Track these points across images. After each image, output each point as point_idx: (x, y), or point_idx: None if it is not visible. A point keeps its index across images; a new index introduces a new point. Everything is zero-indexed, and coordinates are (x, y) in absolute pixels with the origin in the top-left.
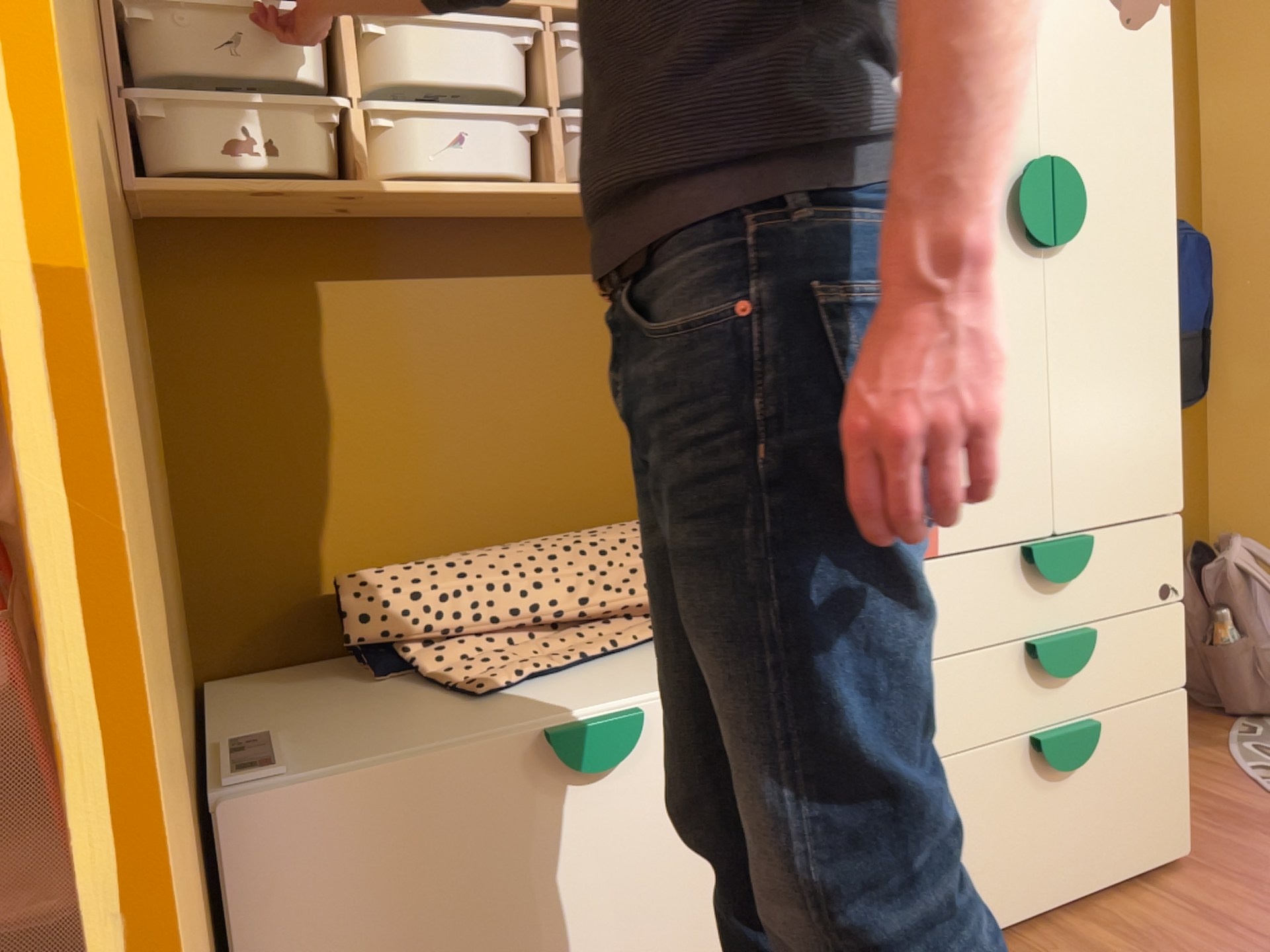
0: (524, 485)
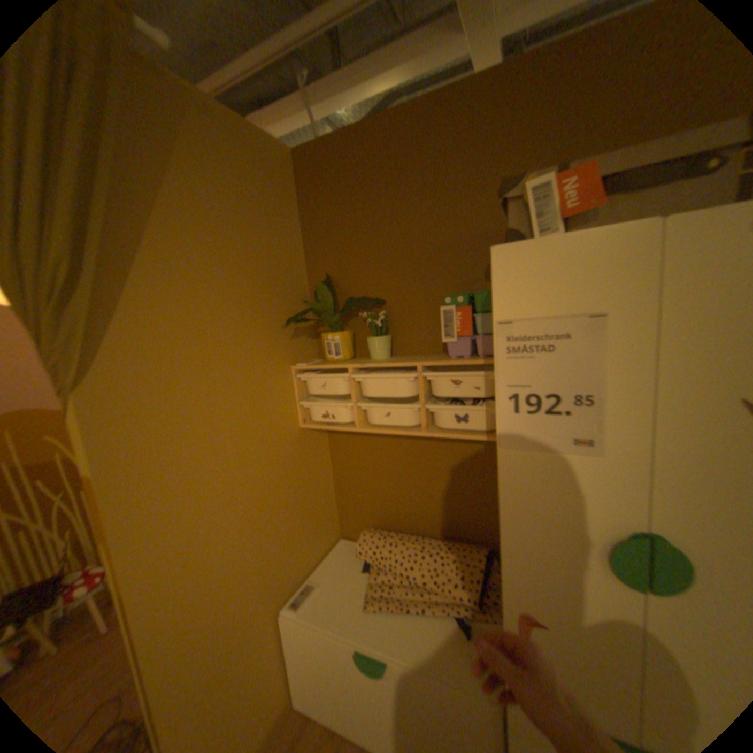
0: (434, 514)
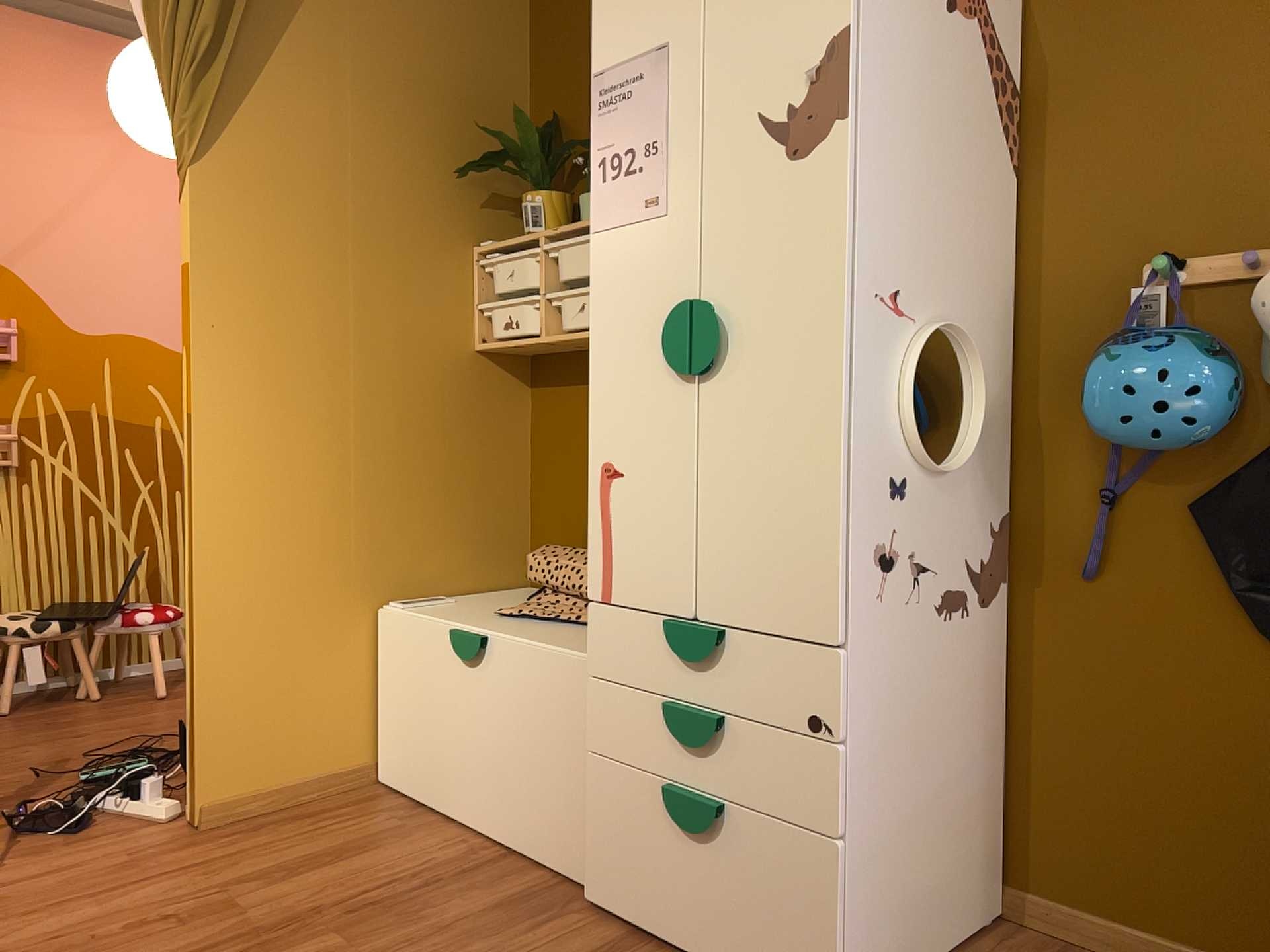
0: None
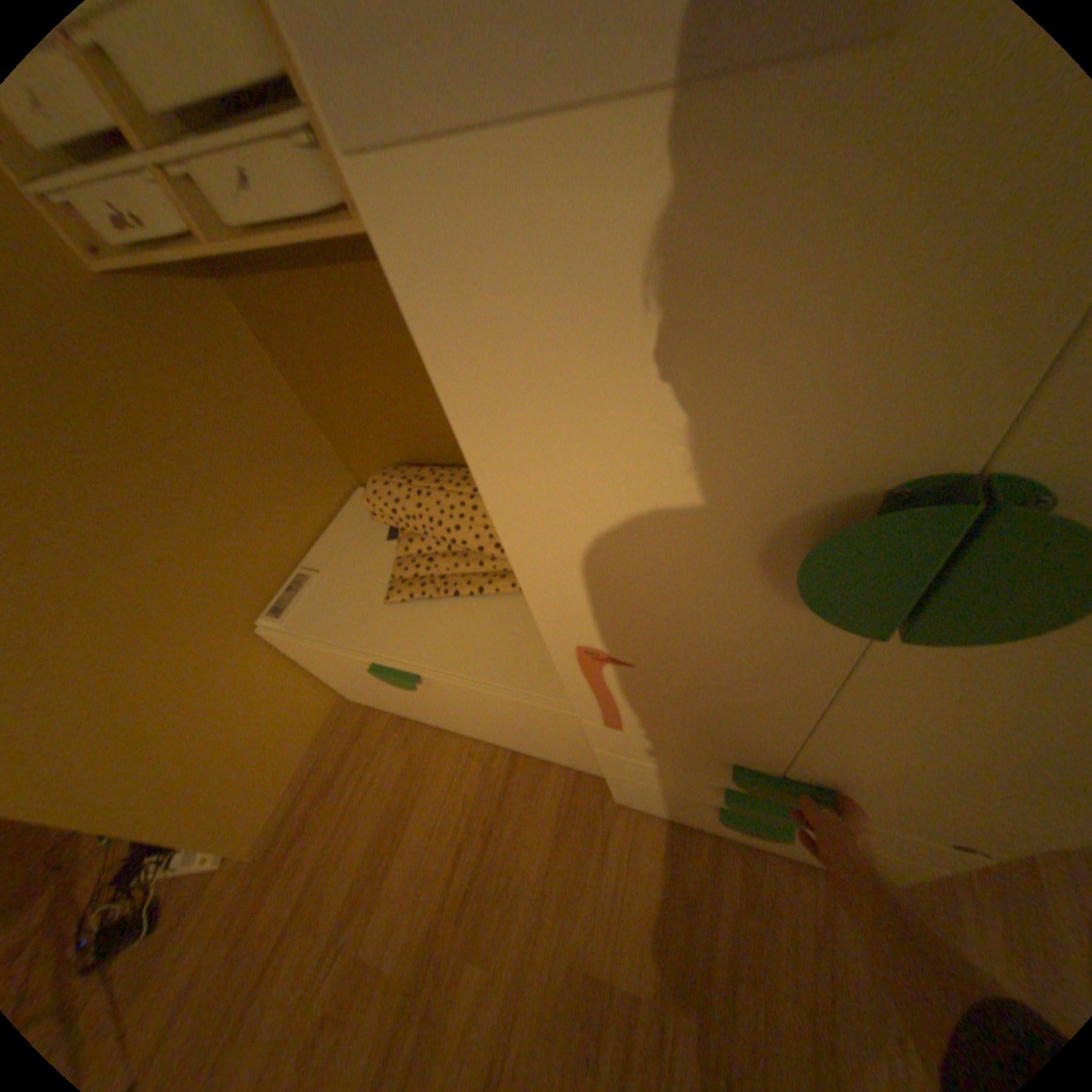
0: None
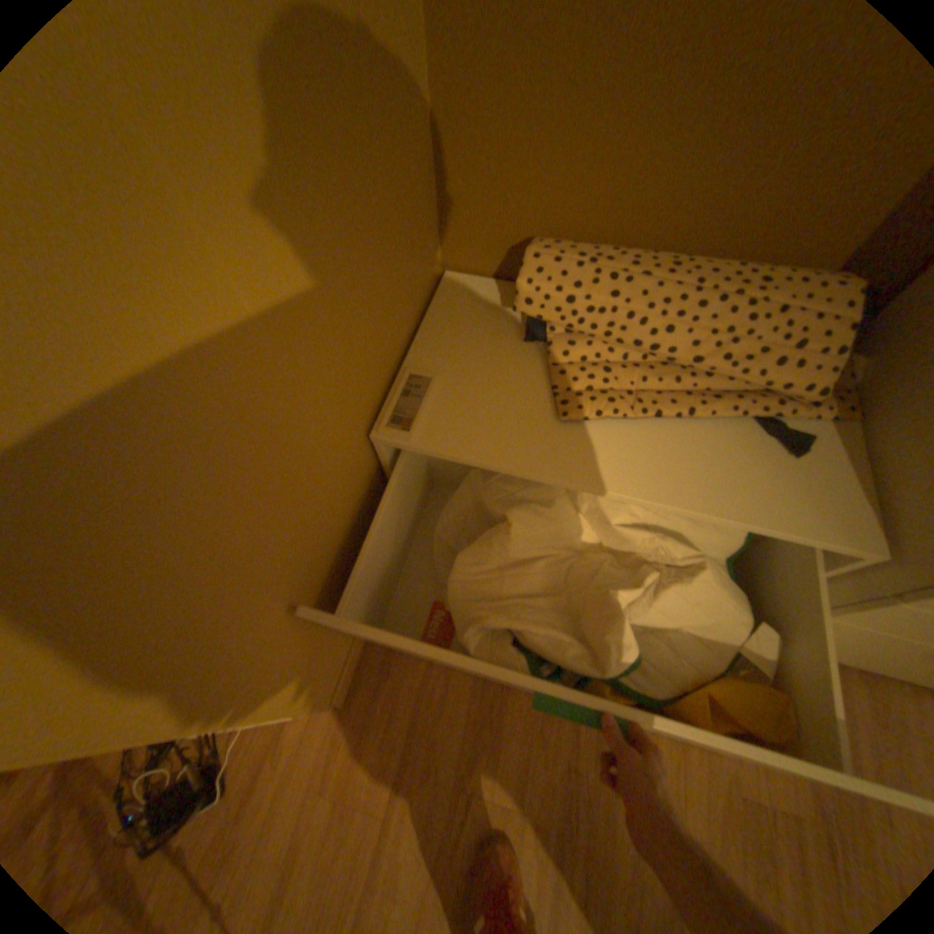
0: (740, 190)
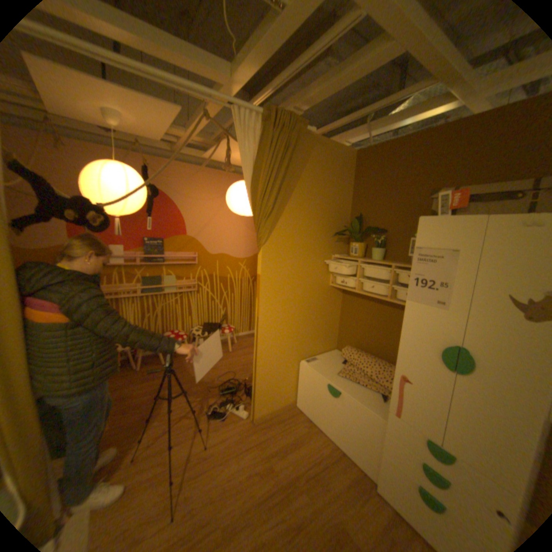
0: (389, 349)
